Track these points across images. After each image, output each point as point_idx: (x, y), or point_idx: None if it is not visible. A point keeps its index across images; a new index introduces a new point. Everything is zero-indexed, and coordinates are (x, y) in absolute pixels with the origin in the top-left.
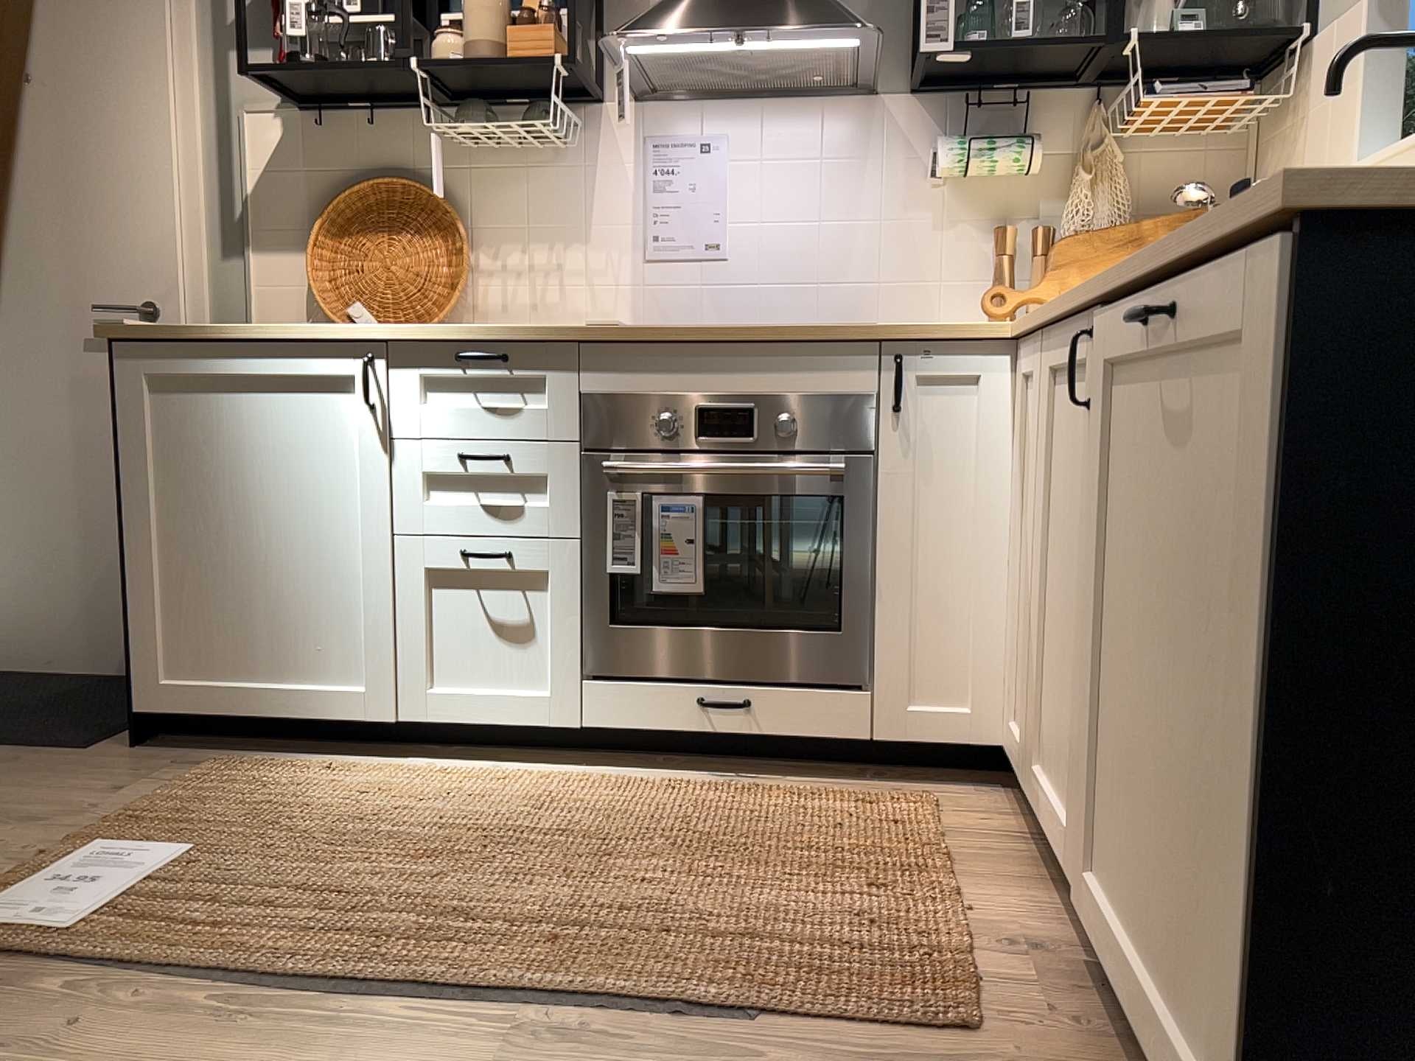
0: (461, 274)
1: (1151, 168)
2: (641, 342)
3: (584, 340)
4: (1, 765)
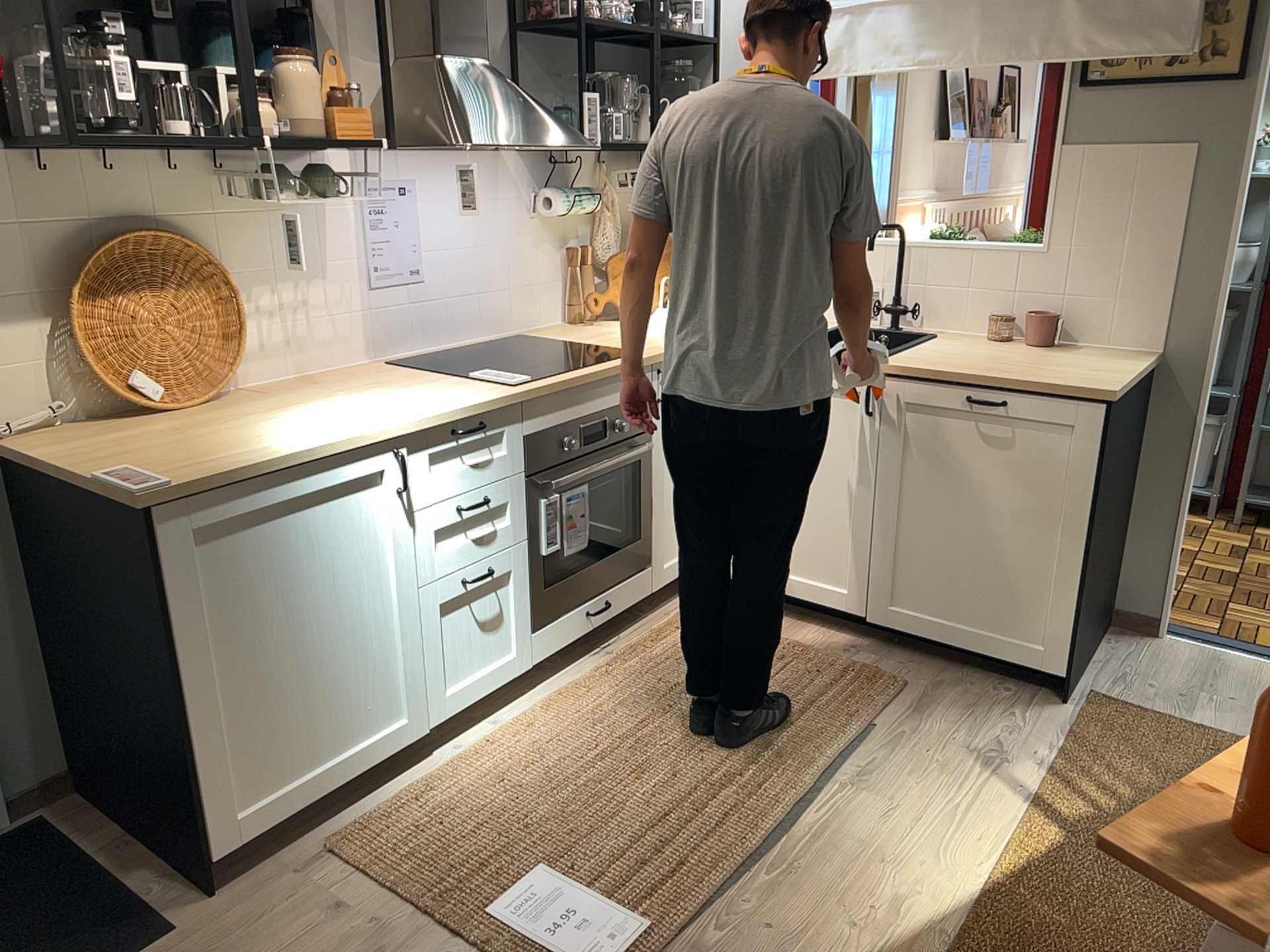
0: (246, 327)
1: (621, 202)
2: (555, 392)
3: (527, 398)
4: None
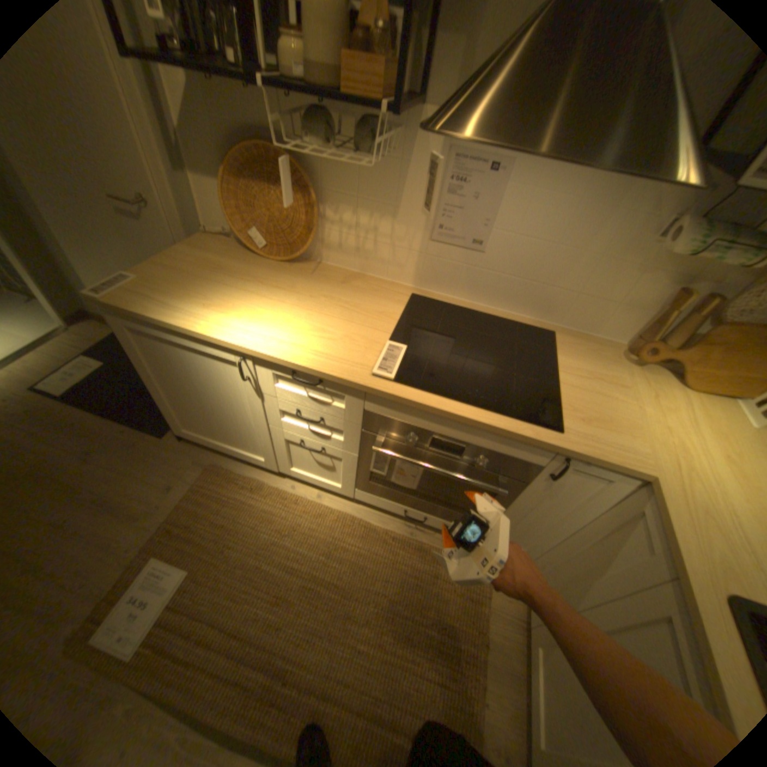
0: (314, 228)
1: None
2: (404, 403)
3: (369, 391)
4: (127, 449)
